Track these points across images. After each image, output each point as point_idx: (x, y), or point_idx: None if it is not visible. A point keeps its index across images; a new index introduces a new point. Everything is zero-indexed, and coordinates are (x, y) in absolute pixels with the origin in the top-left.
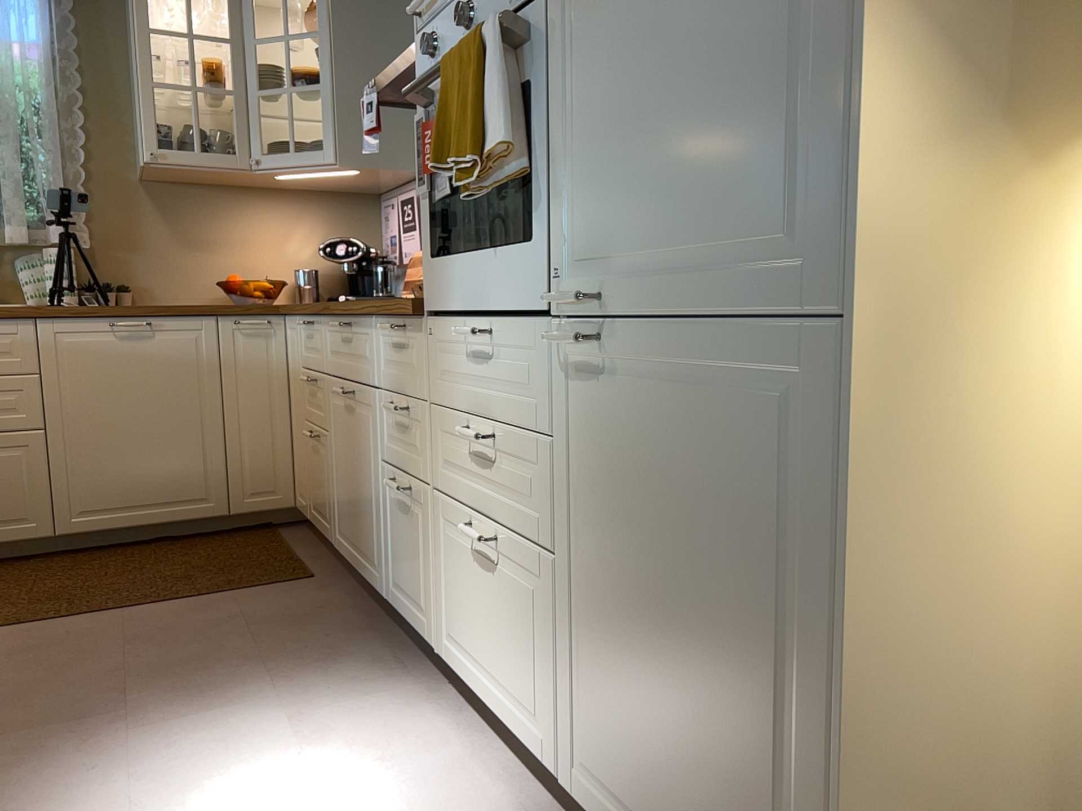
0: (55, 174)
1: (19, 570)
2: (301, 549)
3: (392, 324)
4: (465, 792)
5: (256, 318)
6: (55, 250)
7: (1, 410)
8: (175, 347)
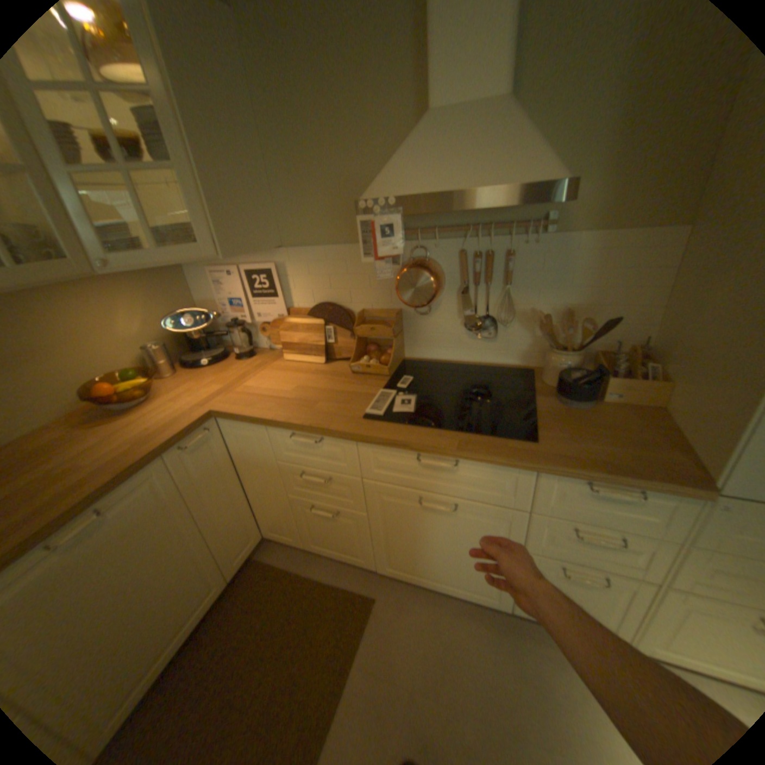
0: None
1: None
2: (309, 570)
3: (597, 482)
4: None
5: (195, 432)
6: None
7: None
8: (134, 510)
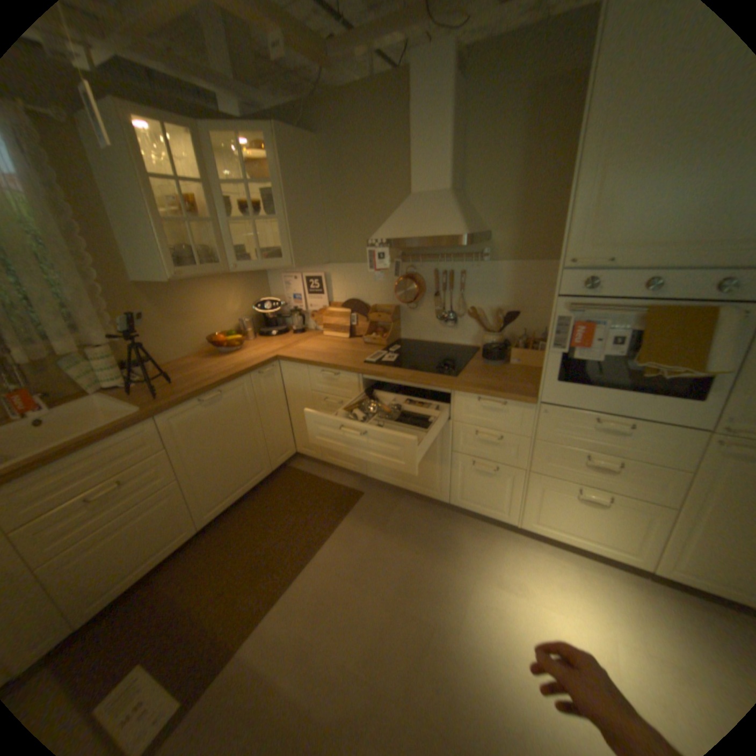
0: (80, 294)
1: (189, 562)
2: (323, 475)
3: (482, 398)
4: (595, 582)
5: (267, 367)
6: (98, 351)
7: (148, 483)
8: (233, 400)
